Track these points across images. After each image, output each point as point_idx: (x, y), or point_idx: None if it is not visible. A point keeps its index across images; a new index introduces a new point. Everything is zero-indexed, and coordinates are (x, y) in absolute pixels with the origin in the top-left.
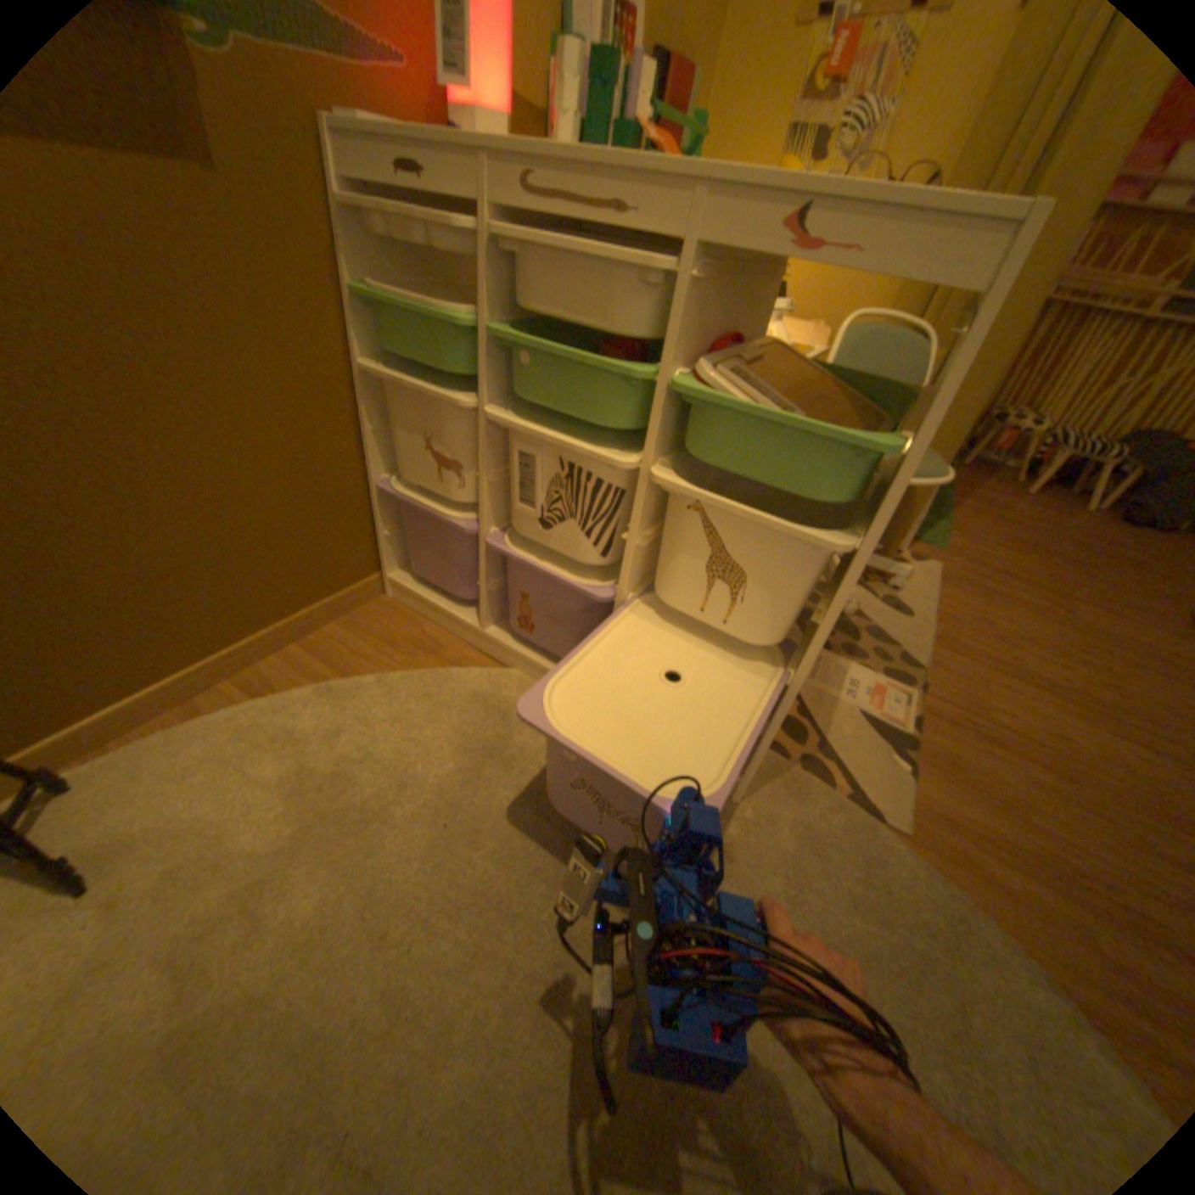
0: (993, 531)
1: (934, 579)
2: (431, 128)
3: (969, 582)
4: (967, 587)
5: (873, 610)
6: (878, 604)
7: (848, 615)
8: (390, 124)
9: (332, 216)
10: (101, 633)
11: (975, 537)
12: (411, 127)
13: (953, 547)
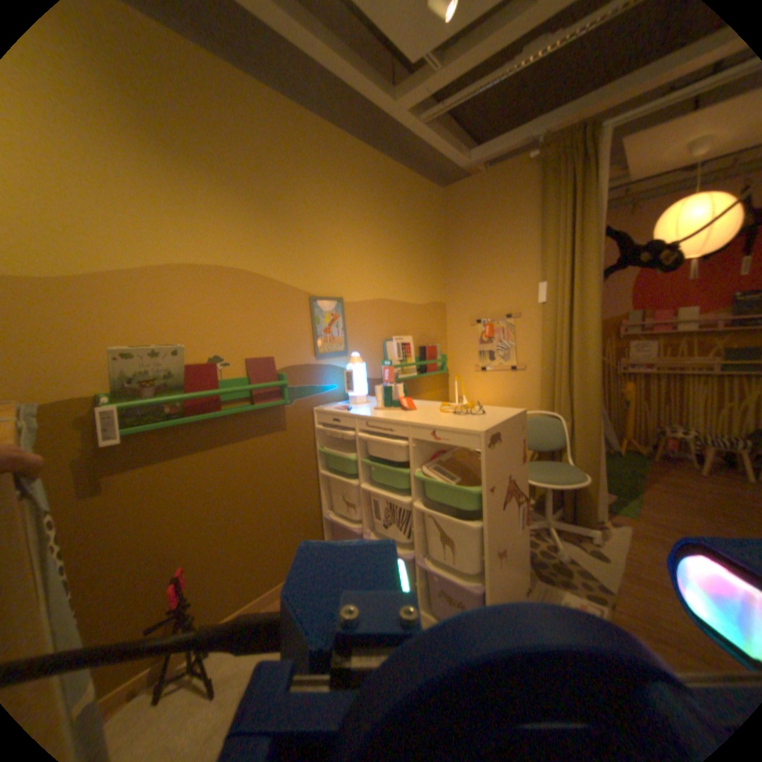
0: (673, 504)
1: (627, 539)
2: (343, 409)
3: (652, 539)
4: (650, 543)
5: (584, 561)
6: (587, 557)
7: (567, 565)
8: (332, 407)
9: (315, 431)
10: (230, 585)
11: (659, 509)
12: (338, 408)
13: (643, 517)
